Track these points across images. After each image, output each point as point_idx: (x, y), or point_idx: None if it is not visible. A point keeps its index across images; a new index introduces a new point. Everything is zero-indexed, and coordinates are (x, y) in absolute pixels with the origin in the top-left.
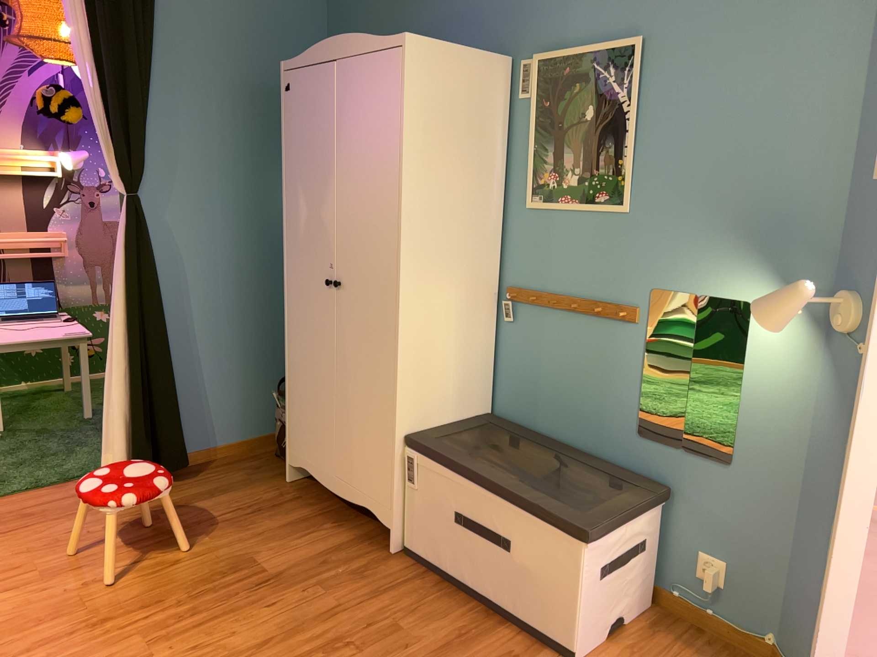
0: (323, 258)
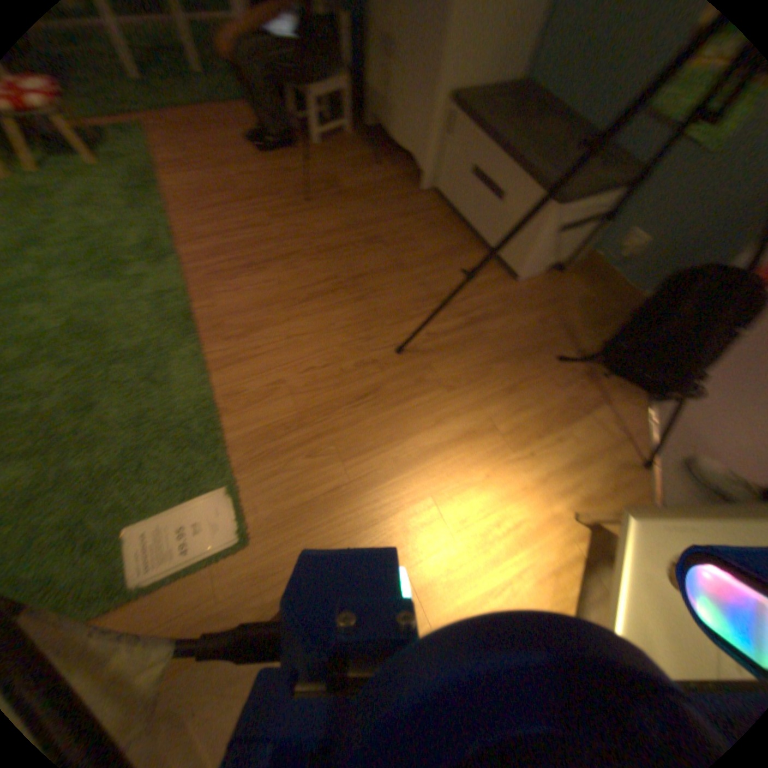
0: None
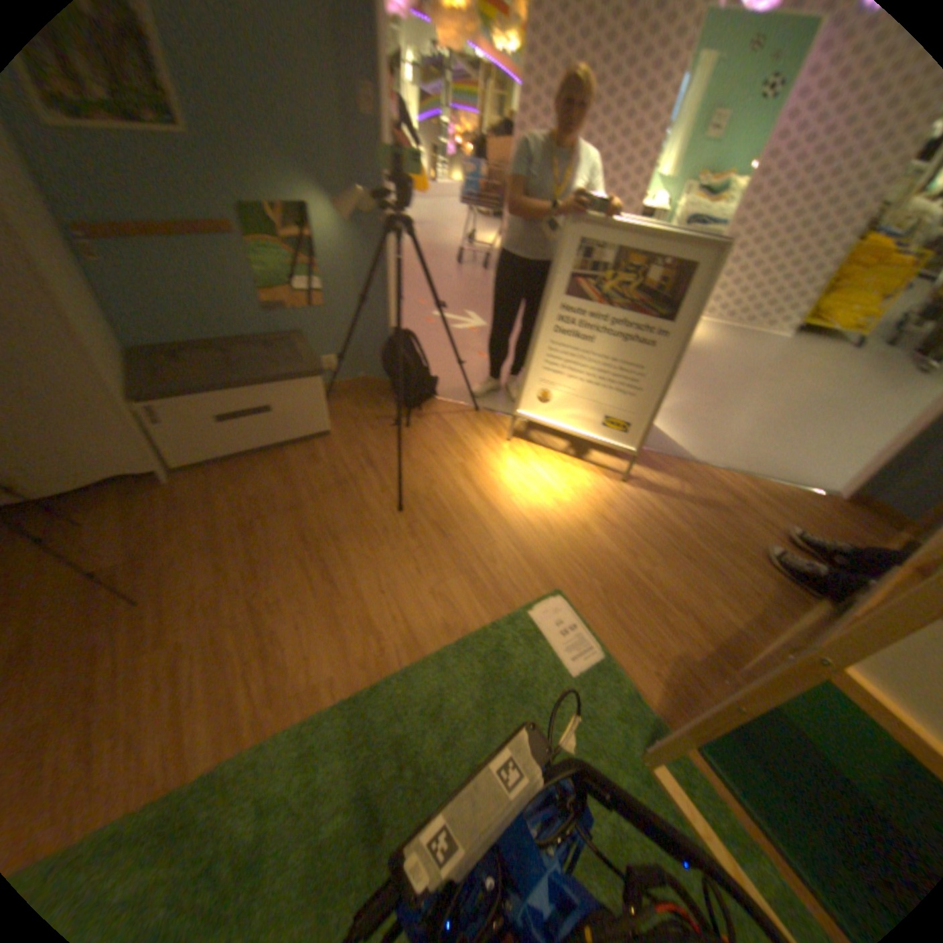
0: None
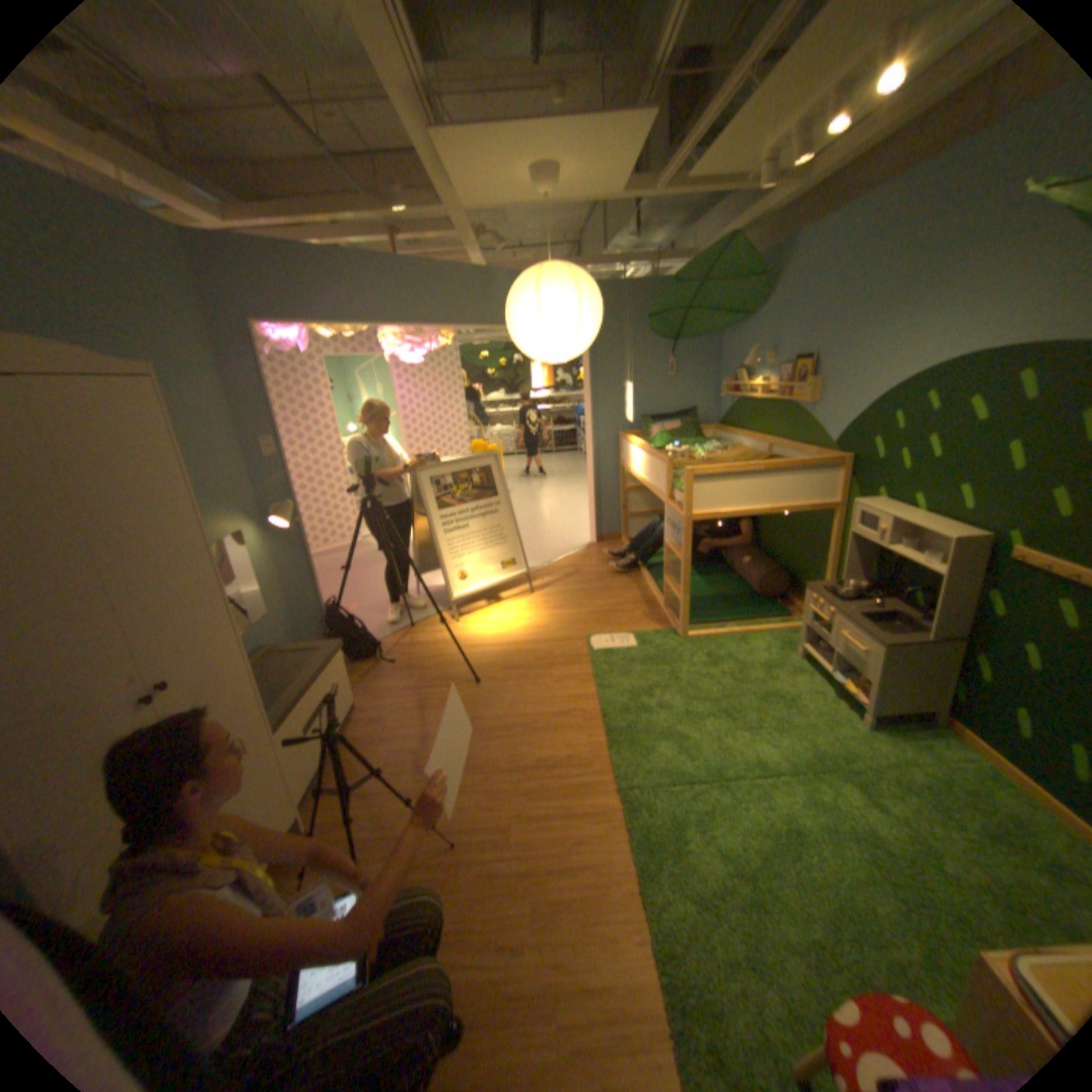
0: (112, 686)
